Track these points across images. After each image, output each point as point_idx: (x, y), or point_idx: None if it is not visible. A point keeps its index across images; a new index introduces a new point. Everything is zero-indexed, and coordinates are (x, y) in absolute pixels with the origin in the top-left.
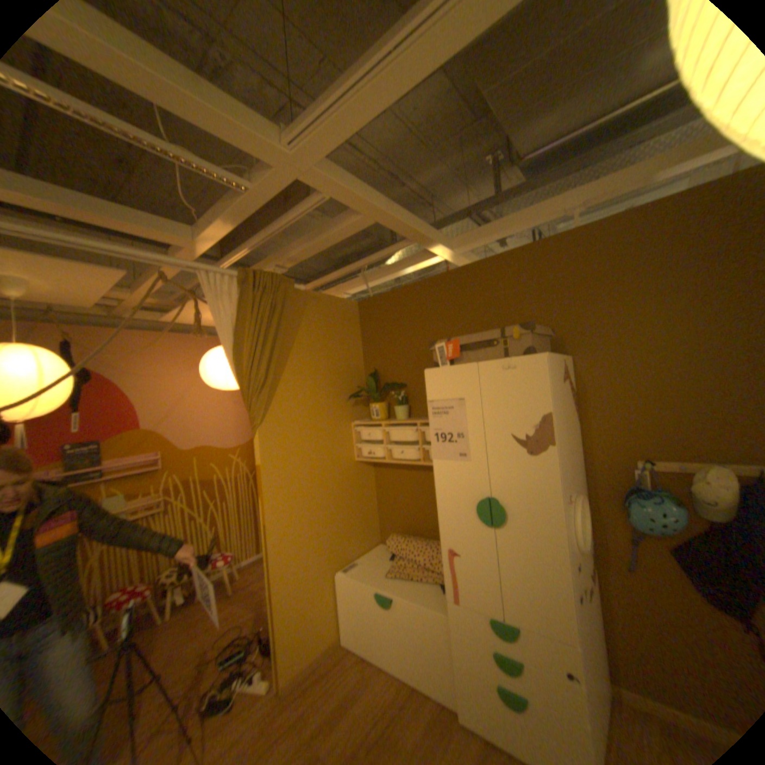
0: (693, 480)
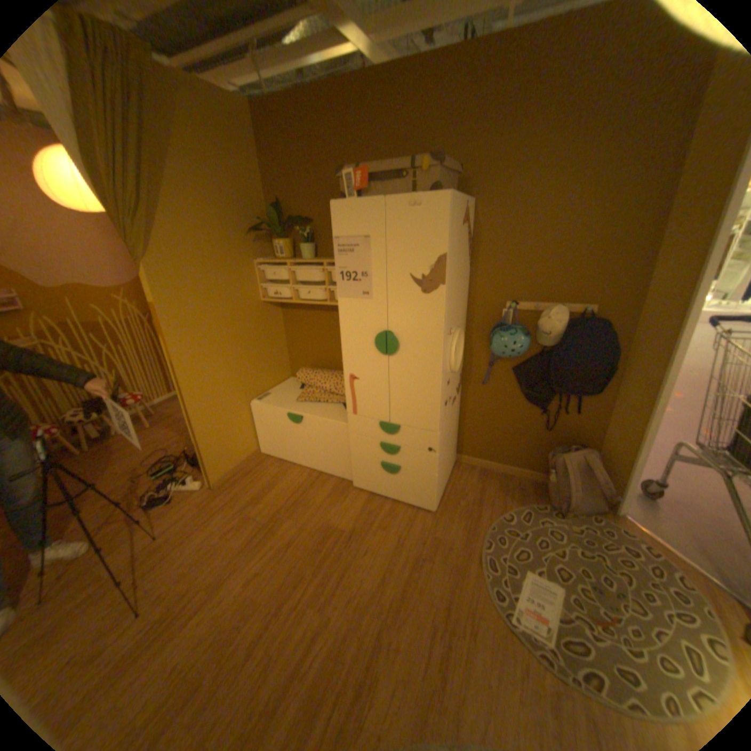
0: (540, 316)
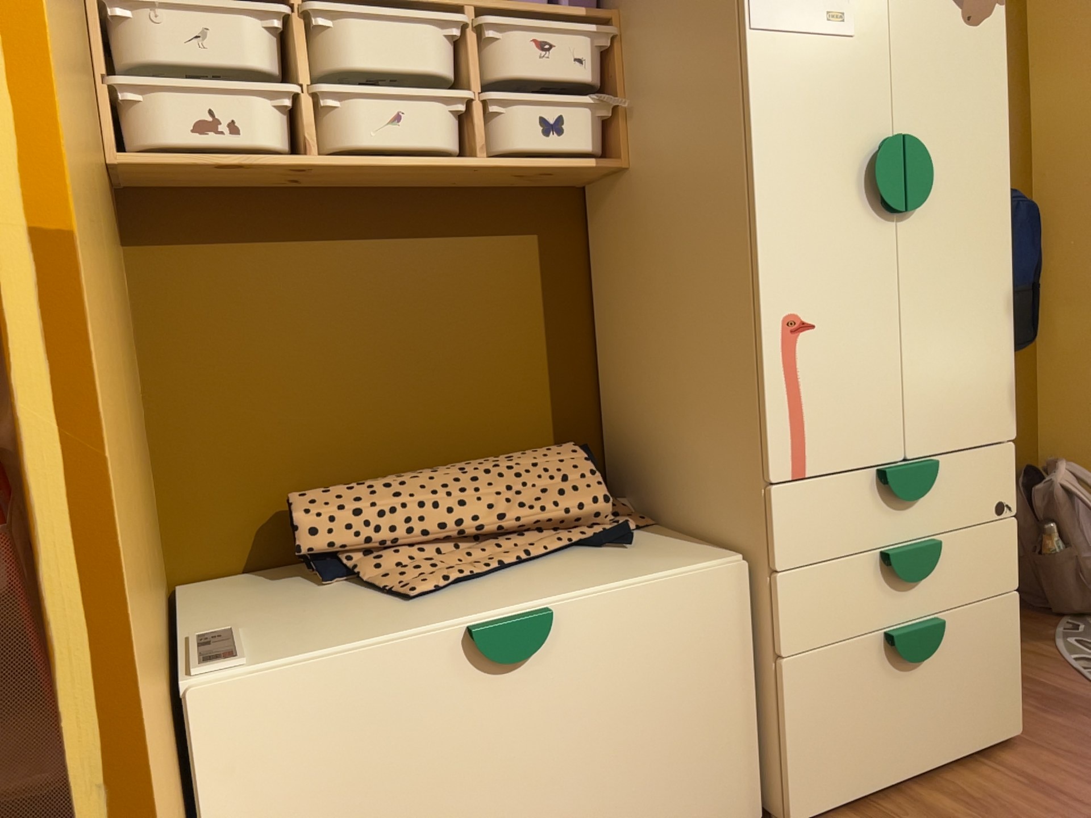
0: None
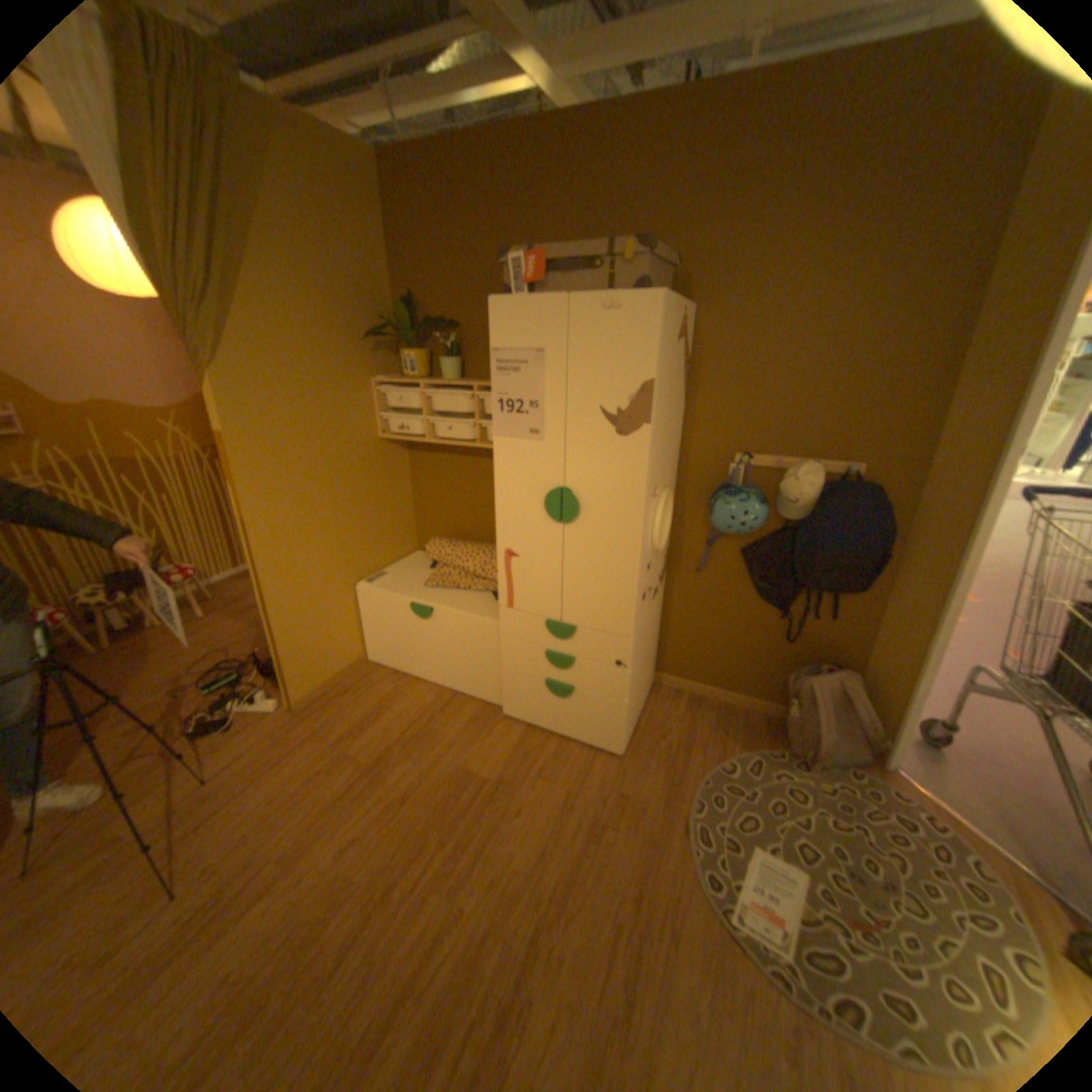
0: (783, 477)
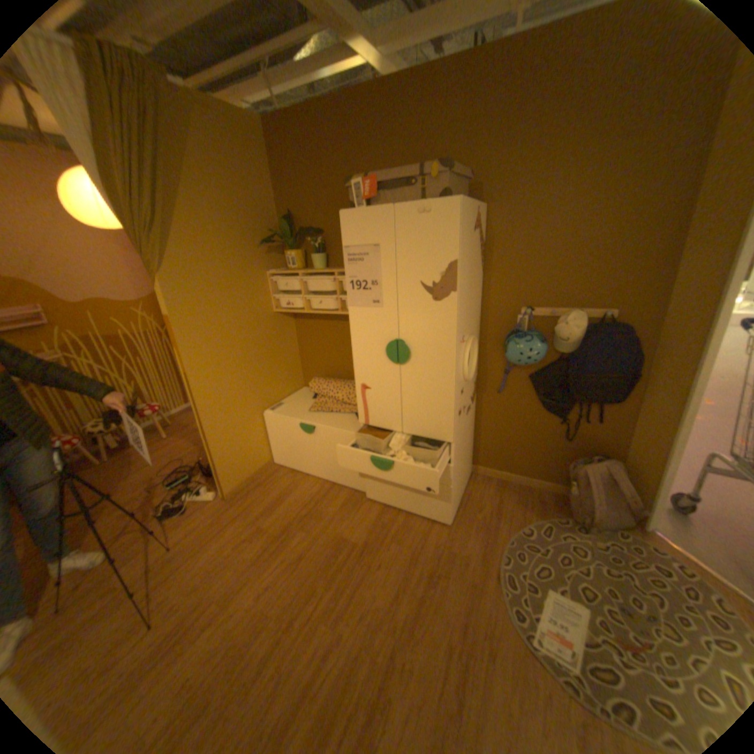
0: (557, 322)
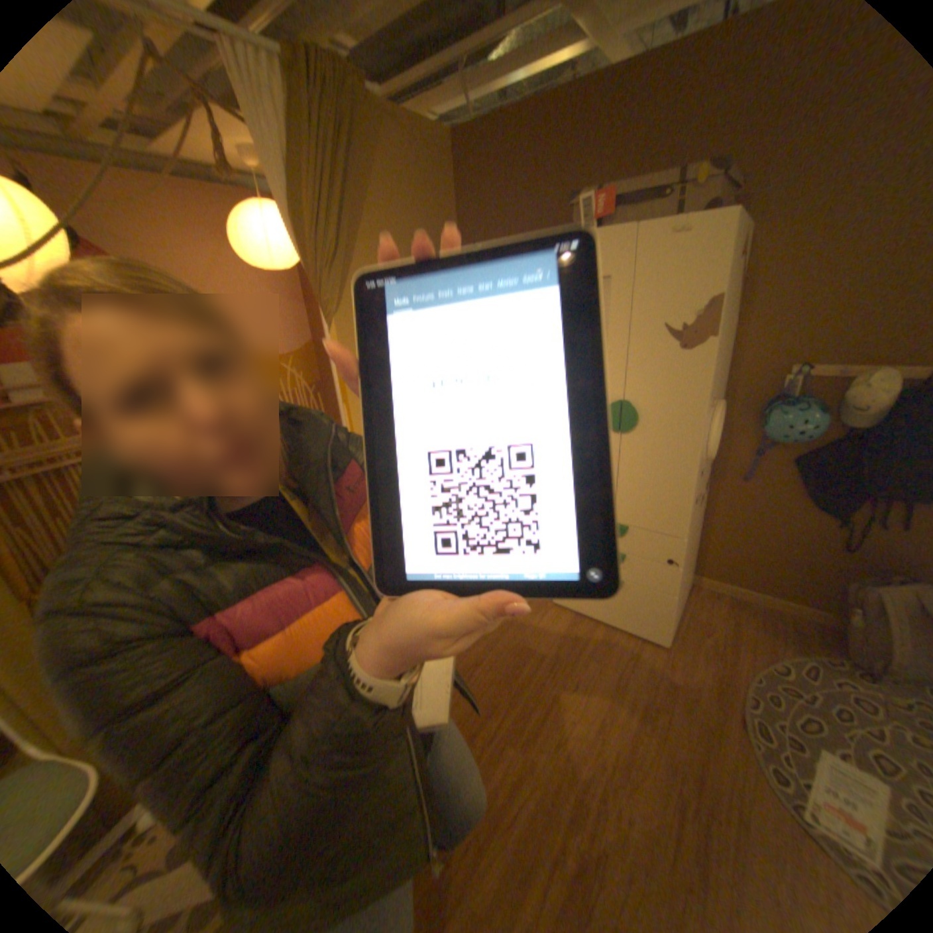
0: (850, 385)
